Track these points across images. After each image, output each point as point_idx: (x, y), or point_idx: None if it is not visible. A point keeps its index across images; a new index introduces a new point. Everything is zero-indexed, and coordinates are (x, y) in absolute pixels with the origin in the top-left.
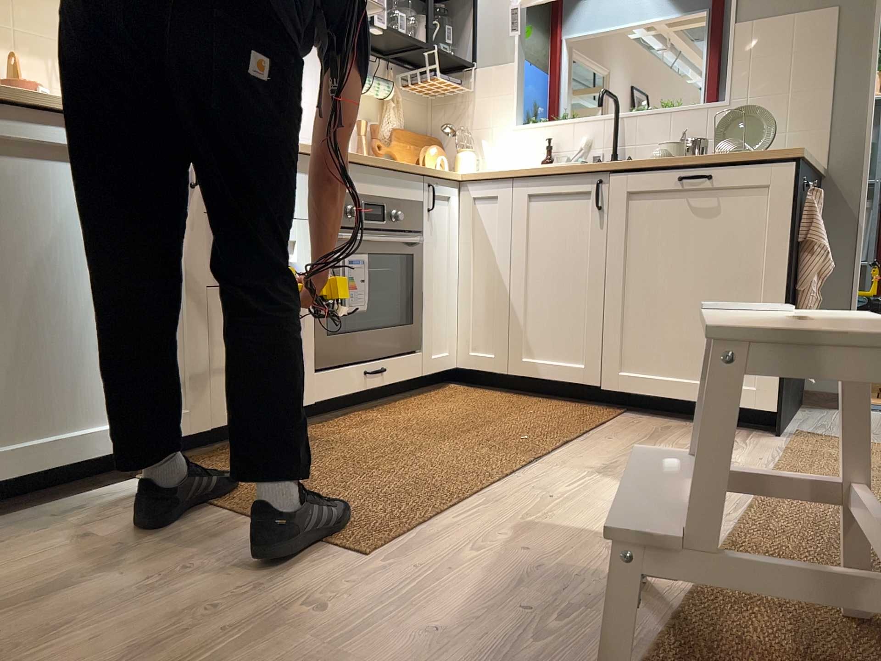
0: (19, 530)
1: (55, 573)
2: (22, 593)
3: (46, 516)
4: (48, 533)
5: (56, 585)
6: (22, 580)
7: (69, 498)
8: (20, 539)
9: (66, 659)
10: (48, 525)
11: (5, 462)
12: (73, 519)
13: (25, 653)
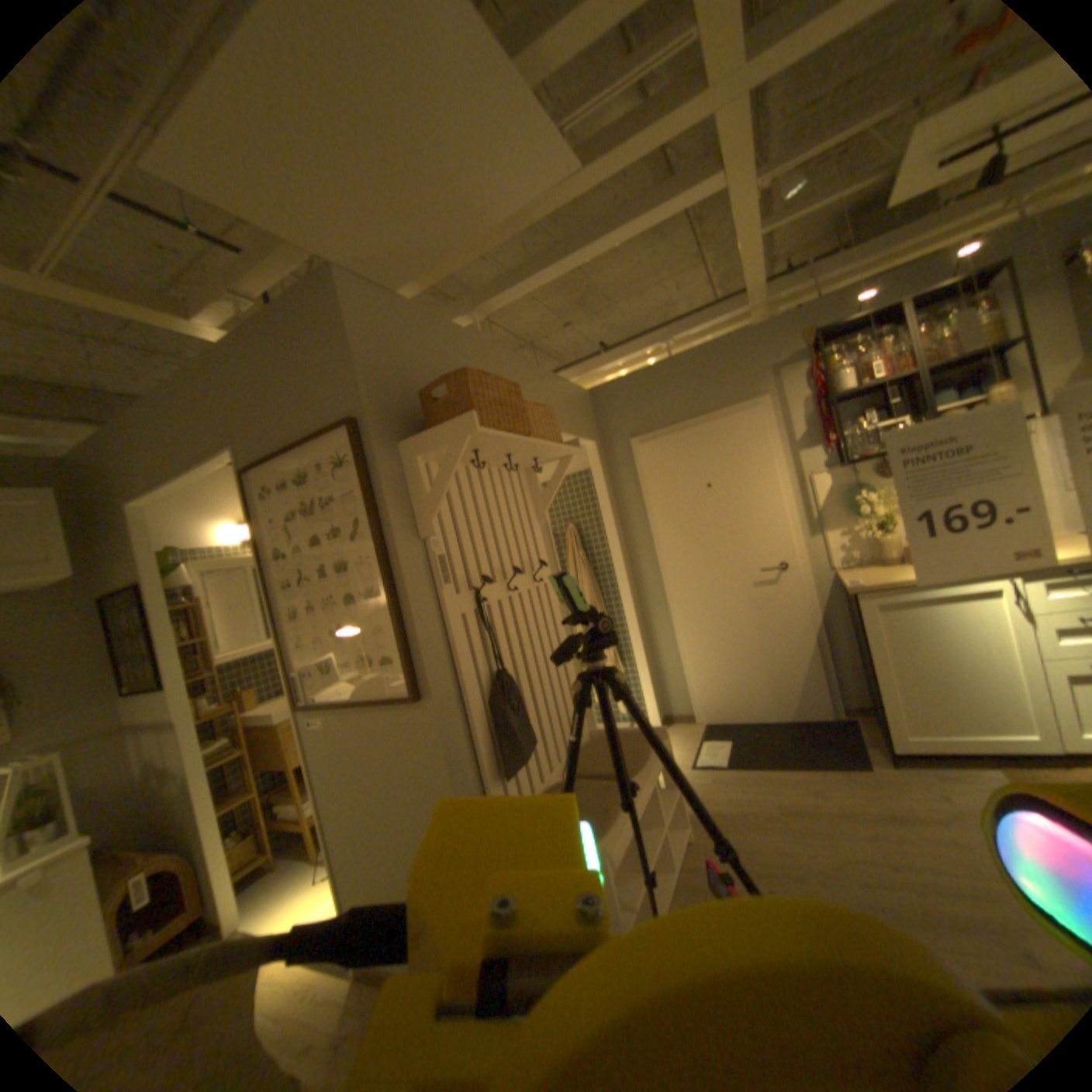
0: (917, 778)
1: (917, 810)
2: (900, 813)
3: (932, 776)
4: (928, 786)
5: (915, 816)
6: (903, 806)
7: (950, 768)
8: (914, 784)
9: (899, 851)
10: (930, 781)
11: (909, 744)
12: (944, 783)
13: (887, 839)
